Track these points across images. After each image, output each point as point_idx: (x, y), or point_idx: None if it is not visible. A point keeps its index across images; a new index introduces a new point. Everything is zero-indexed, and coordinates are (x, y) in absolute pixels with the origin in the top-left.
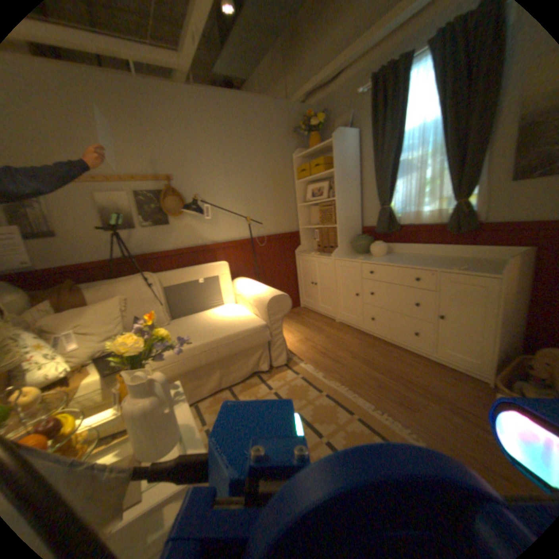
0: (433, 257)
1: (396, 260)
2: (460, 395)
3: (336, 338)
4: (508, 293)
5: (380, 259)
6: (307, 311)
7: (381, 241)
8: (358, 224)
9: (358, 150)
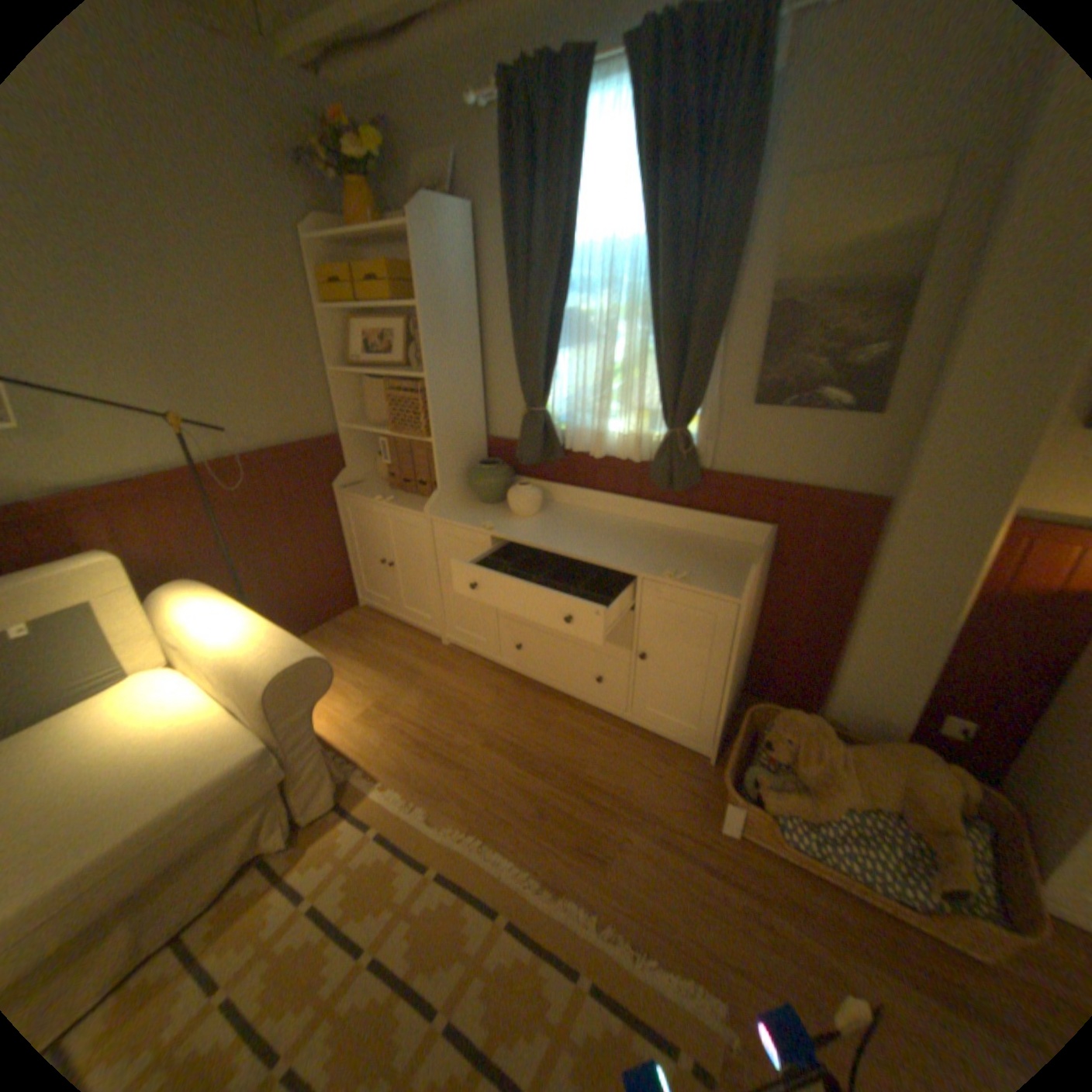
0: (625, 528)
1: (561, 536)
2: (670, 797)
3: (447, 694)
4: (745, 625)
5: (530, 529)
6: (376, 620)
7: (529, 486)
8: (479, 435)
9: (473, 259)
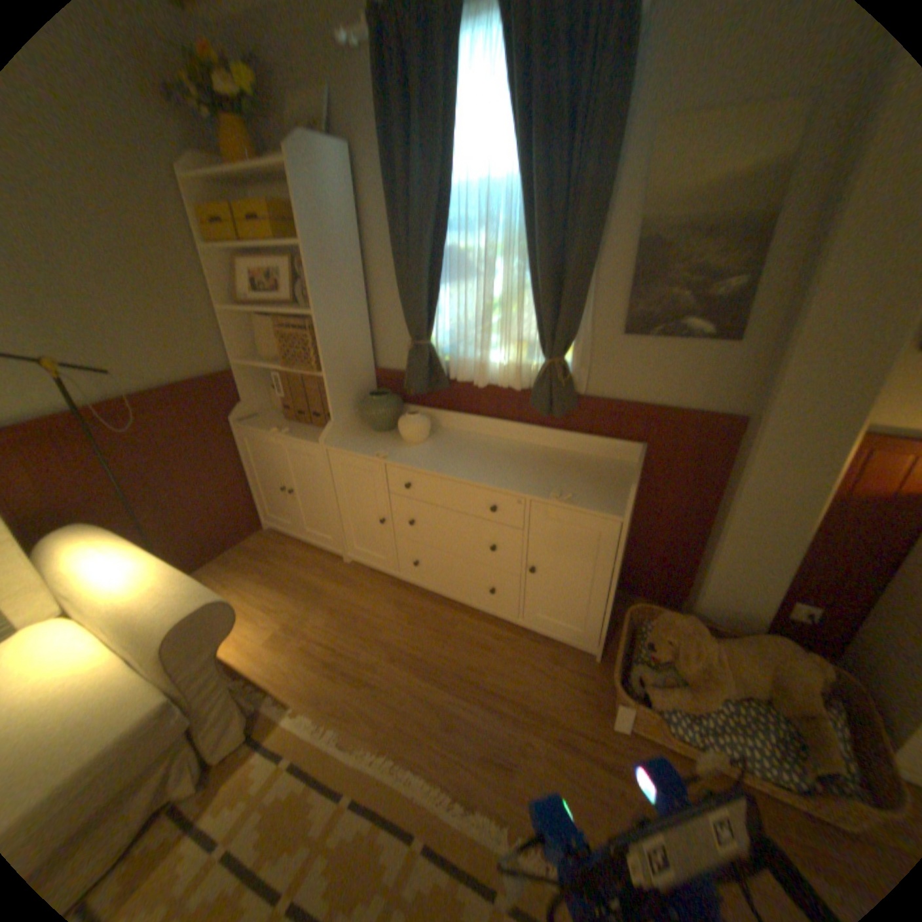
0: (508, 451)
1: (450, 462)
2: (564, 697)
3: (351, 612)
4: (625, 539)
5: (421, 456)
6: (279, 543)
7: (418, 415)
8: (367, 368)
9: (352, 200)
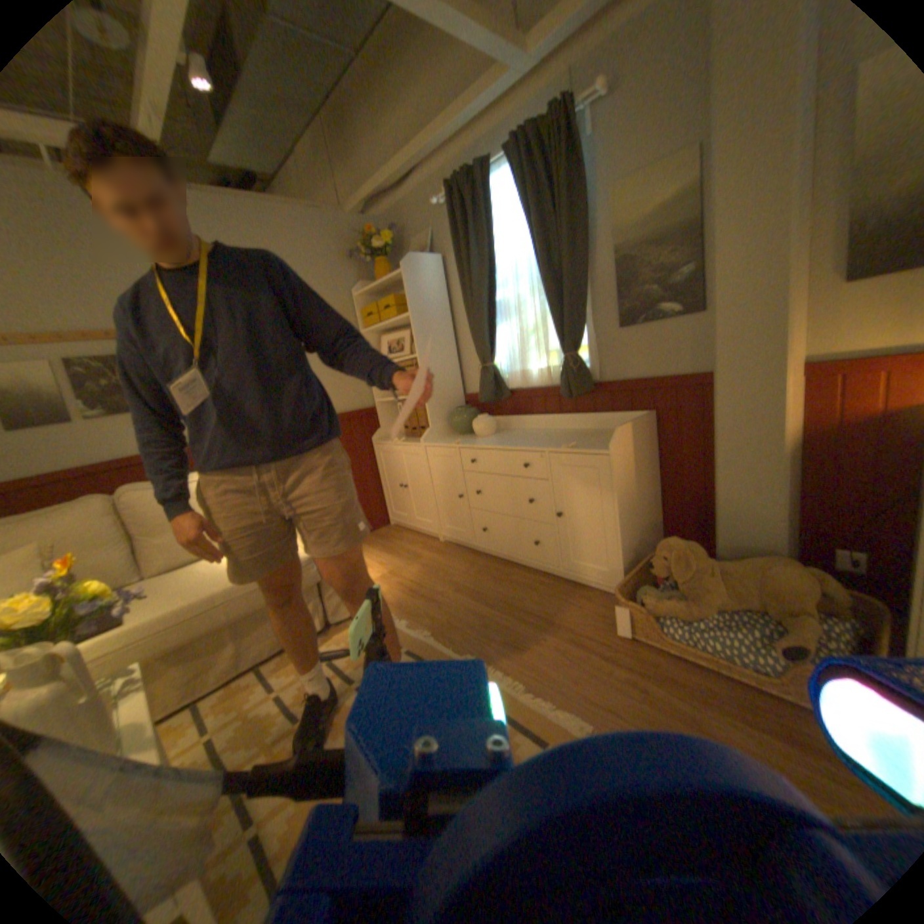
0: (550, 433)
1: (502, 441)
2: (585, 618)
3: (436, 566)
4: (621, 473)
5: (484, 441)
6: (399, 531)
7: (485, 416)
8: (456, 393)
9: (444, 285)
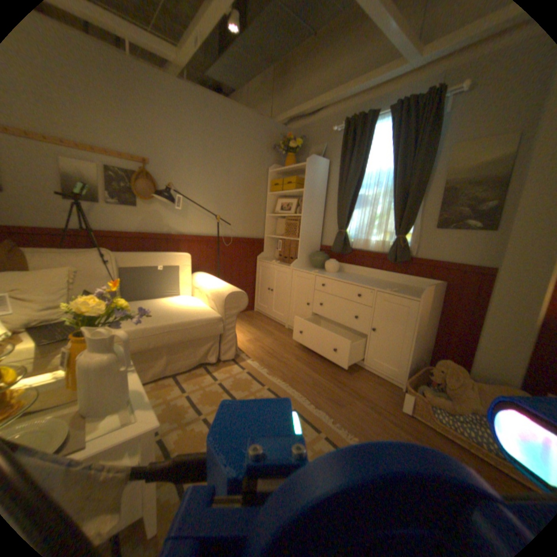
0: (373, 280)
1: (344, 277)
2: (379, 396)
3: (283, 342)
4: (423, 314)
5: (331, 275)
6: (259, 315)
7: (334, 260)
8: (317, 242)
9: (326, 178)
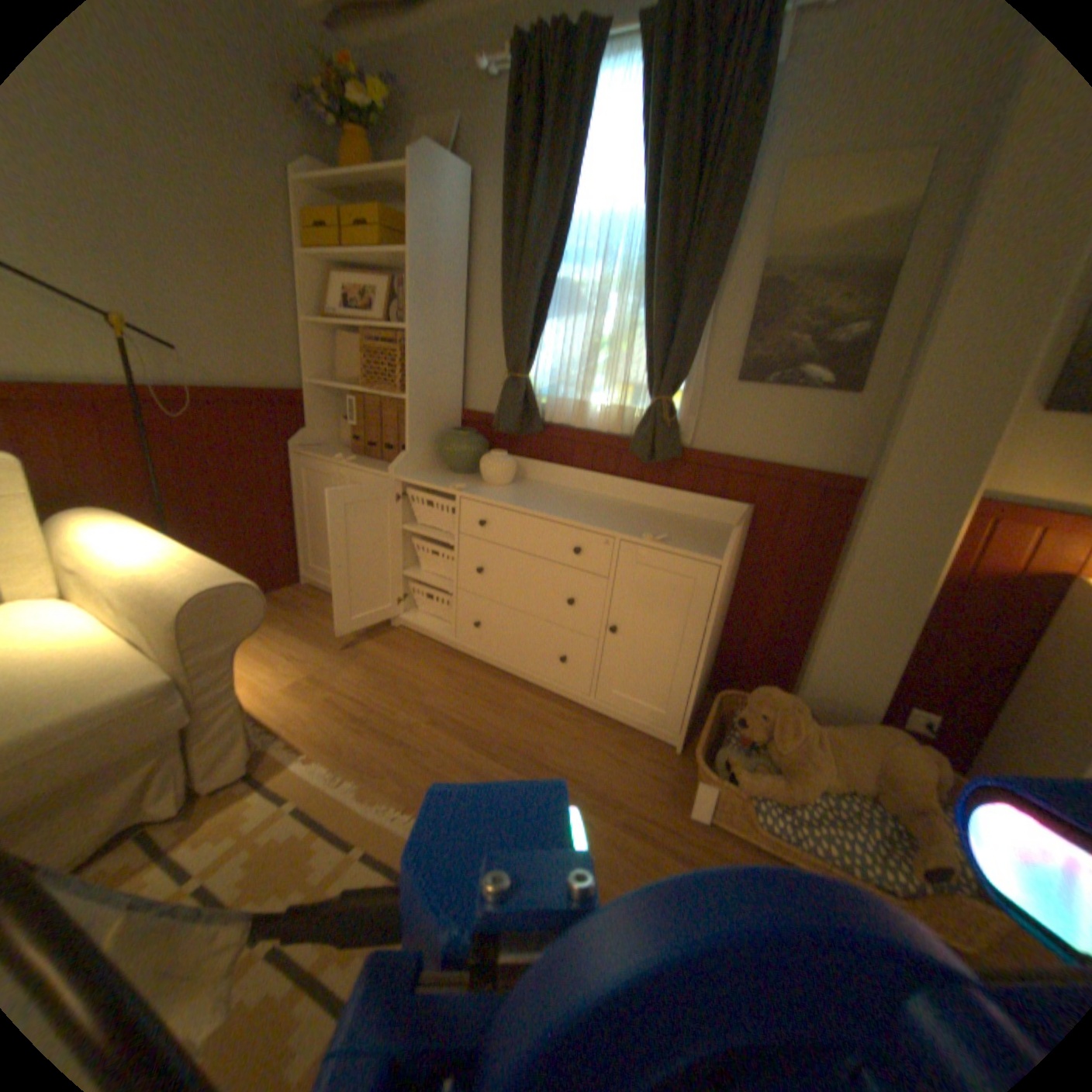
0: (600, 503)
1: (534, 502)
2: (635, 783)
3: (392, 672)
4: (723, 592)
5: (502, 494)
6: (317, 598)
7: (504, 454)
8: (453, 404)
9: (467, 223)
